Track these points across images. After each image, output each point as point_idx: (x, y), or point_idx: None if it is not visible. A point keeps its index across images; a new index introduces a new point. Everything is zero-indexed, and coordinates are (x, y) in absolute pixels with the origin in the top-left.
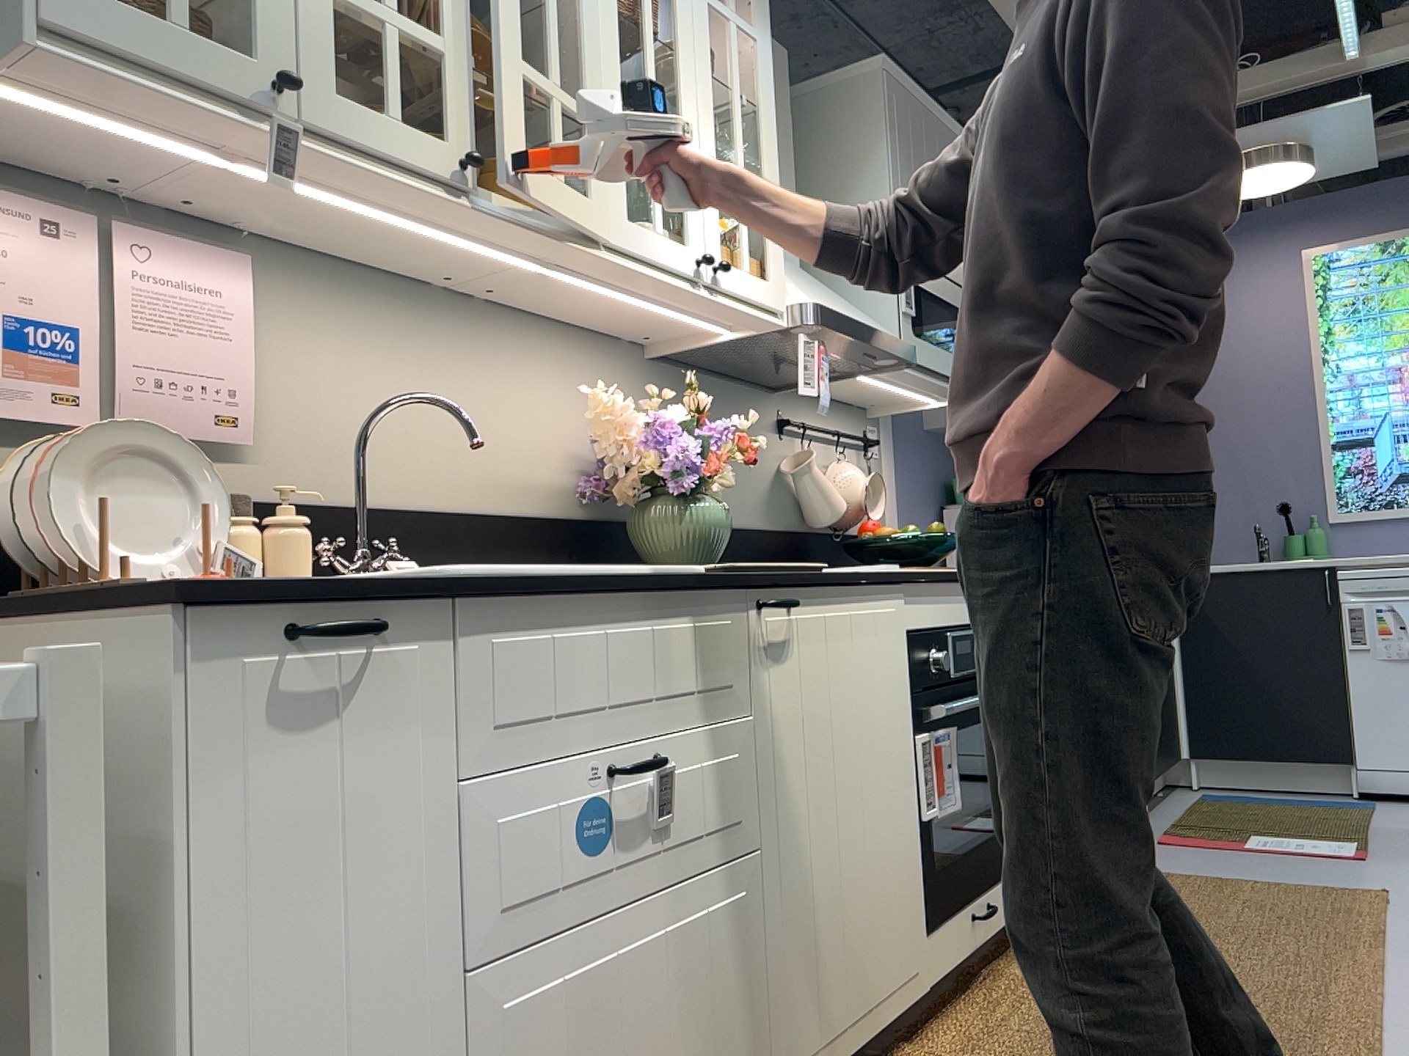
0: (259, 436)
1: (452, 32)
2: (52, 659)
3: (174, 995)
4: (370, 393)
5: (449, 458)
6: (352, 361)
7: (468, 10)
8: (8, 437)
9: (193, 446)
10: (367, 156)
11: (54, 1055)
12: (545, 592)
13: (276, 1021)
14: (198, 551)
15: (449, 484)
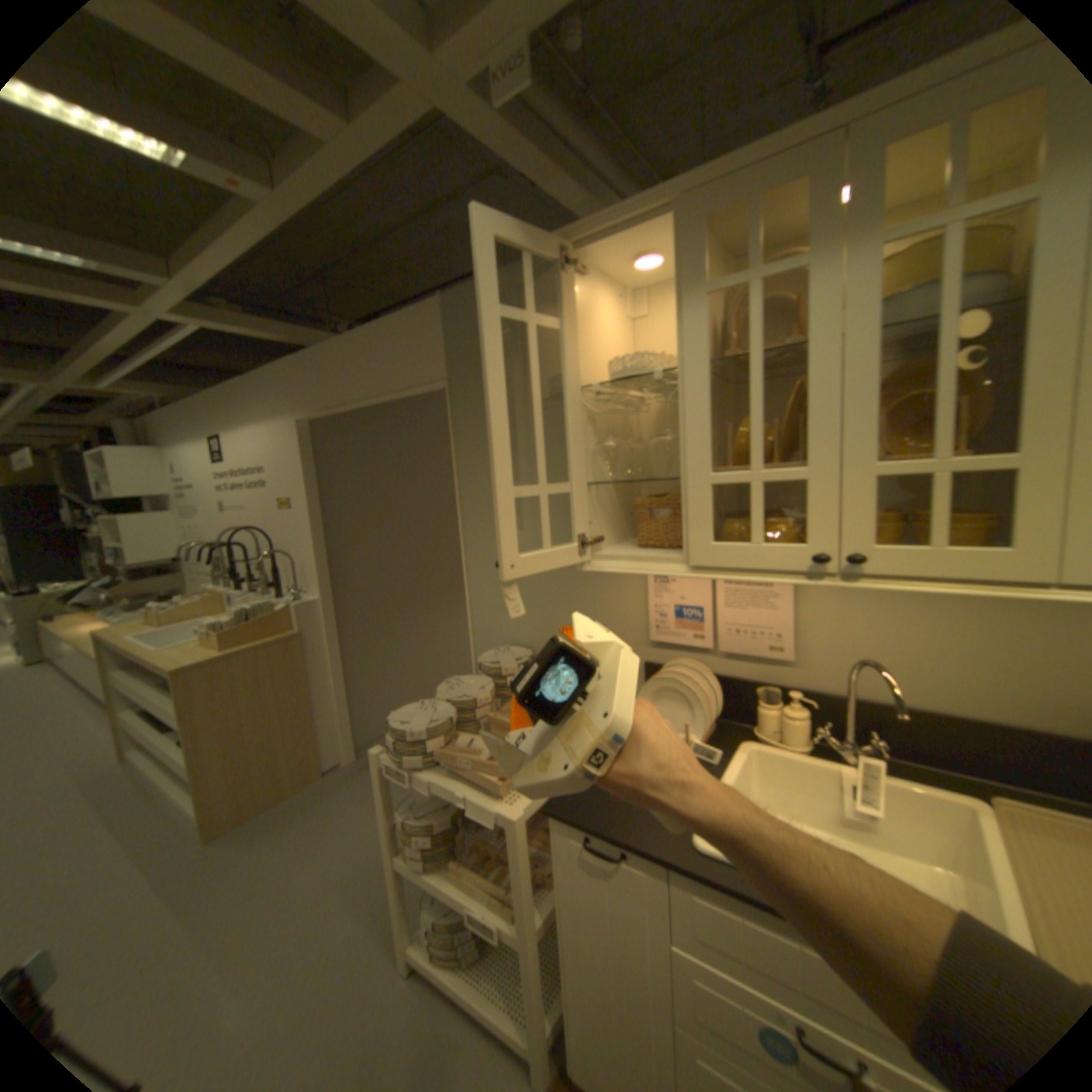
0: (804, 654)
1: (818, 458)
2: (509, 822)
3: (560, 927)
4: (898, 630)
5: (989, 680)
6: (881, 610)
7: (839, 430)
8: (683, 648)
9: (709, 685)
10: (744, 568)
11: (518, 918)
12: (735, 899)
13: (590, 964)
14: (706, 734)
15: (987, 700)
